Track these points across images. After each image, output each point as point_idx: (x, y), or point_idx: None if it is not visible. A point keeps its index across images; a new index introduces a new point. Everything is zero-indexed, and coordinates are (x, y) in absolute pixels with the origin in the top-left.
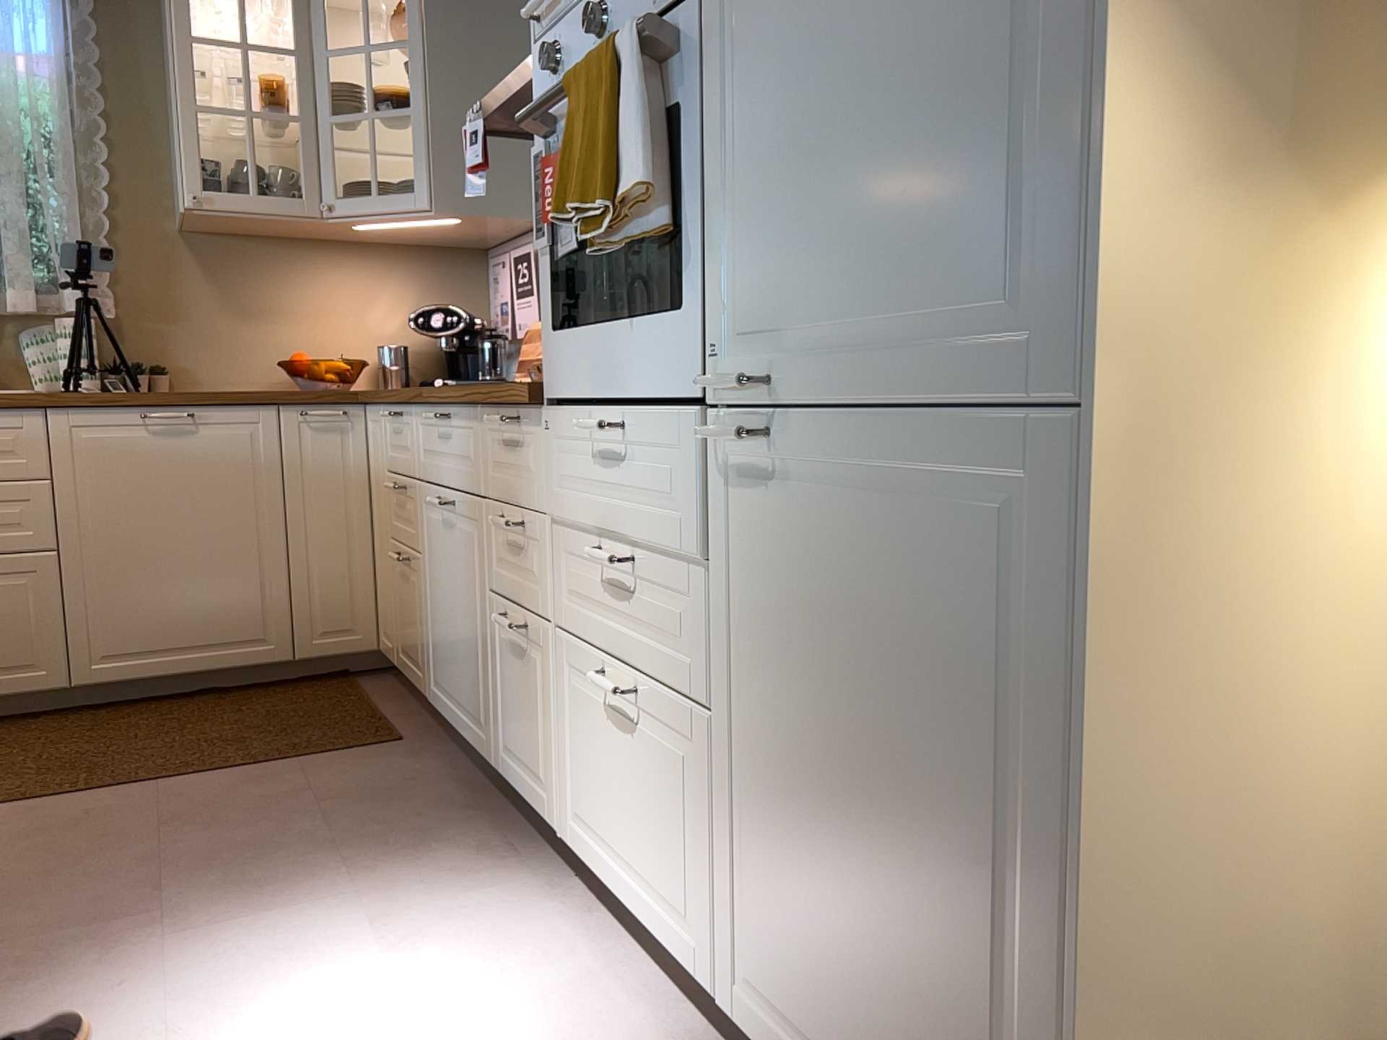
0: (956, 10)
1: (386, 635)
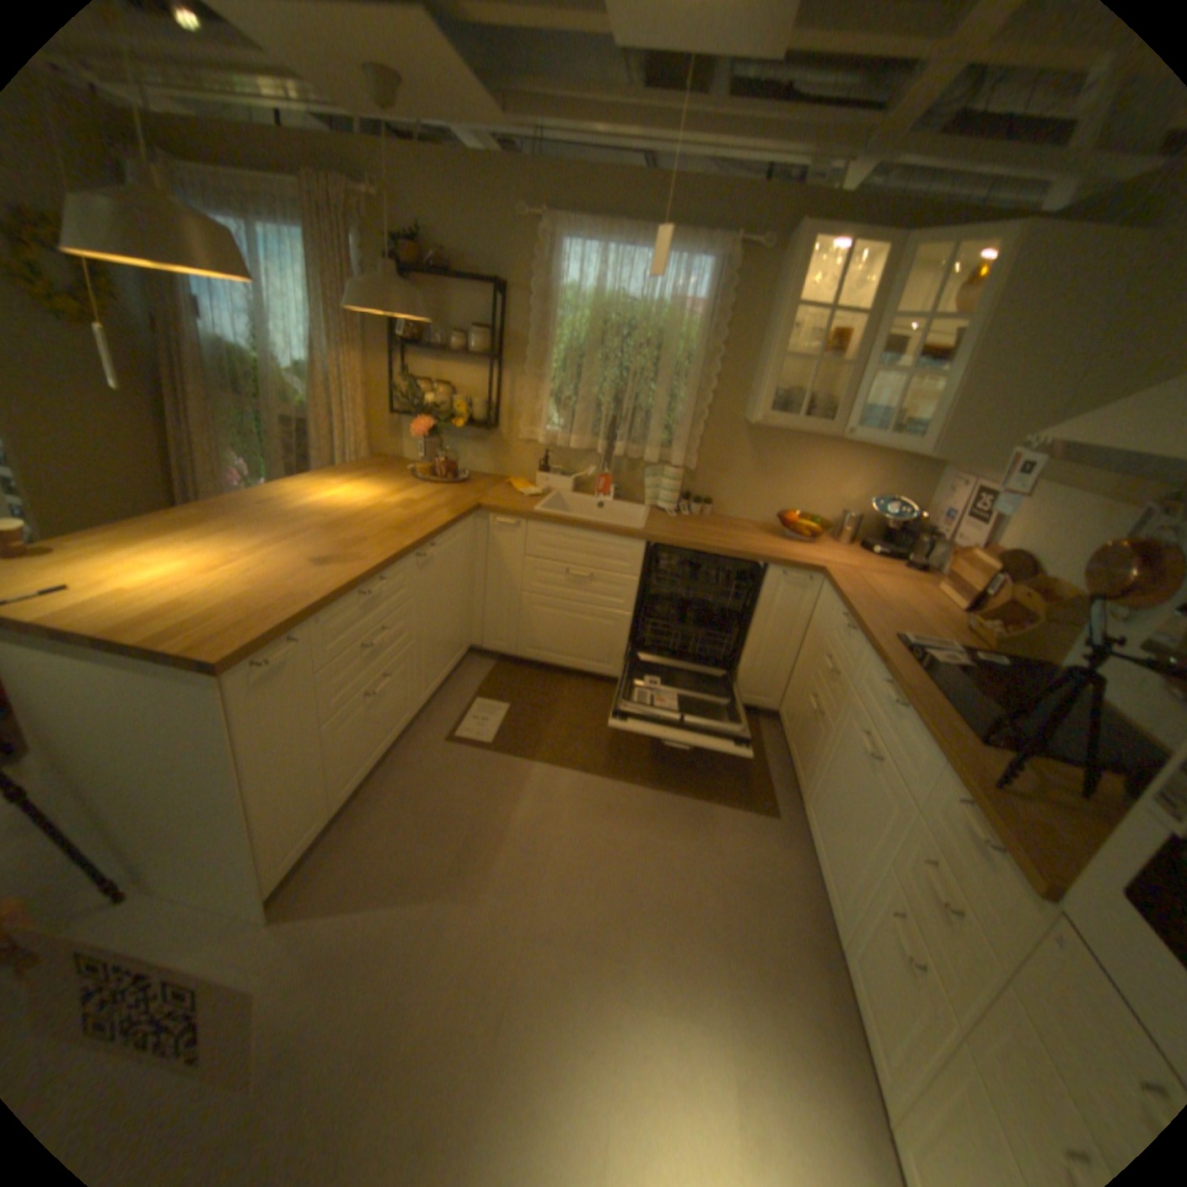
0: None
1: (786, 715)
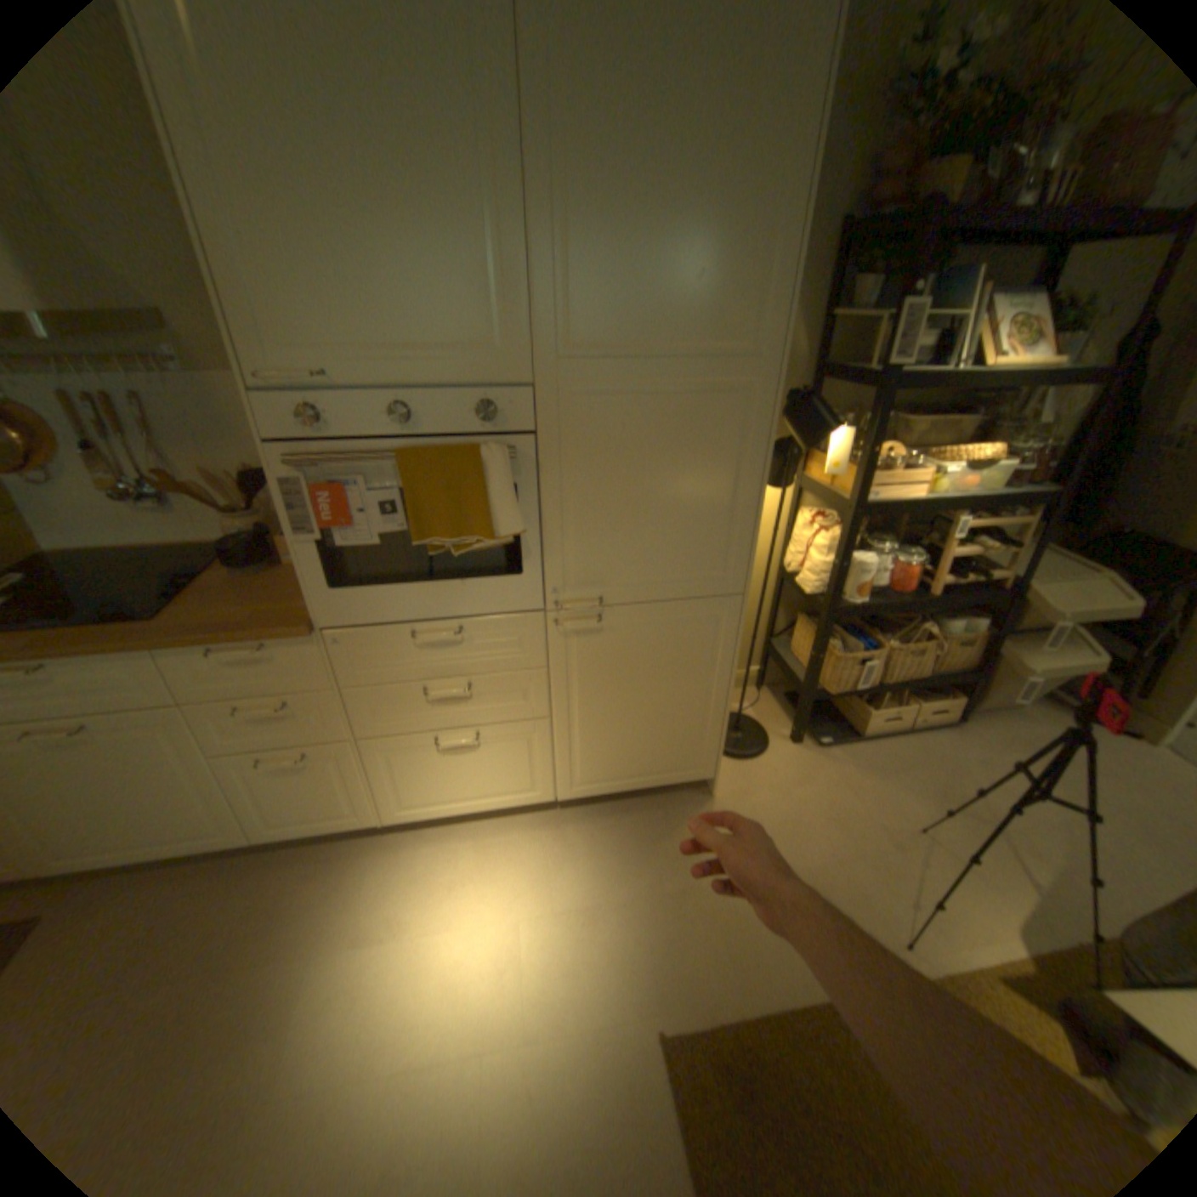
0: (699, 491)
1: None
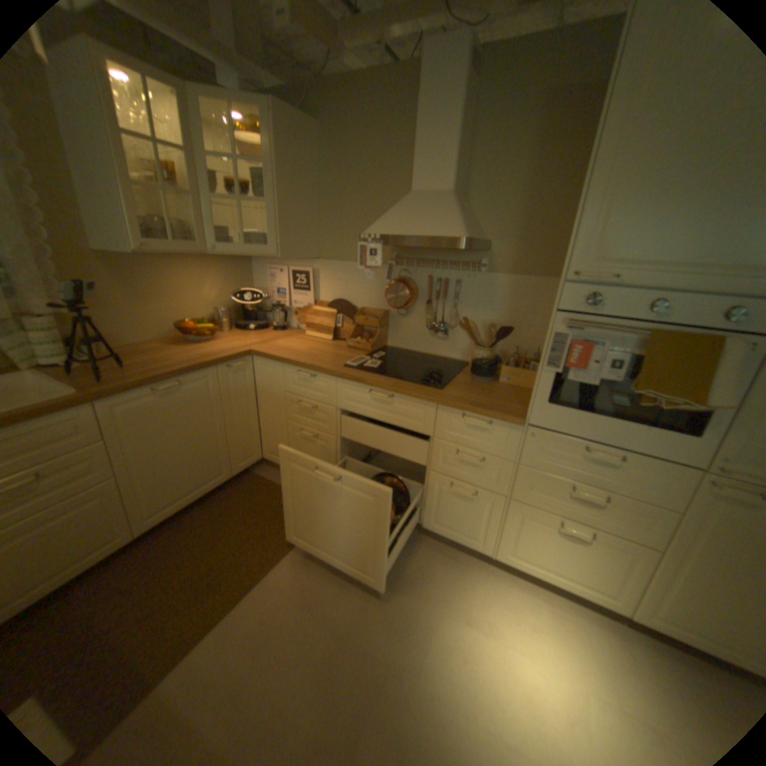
0: None
1: (275, 454)
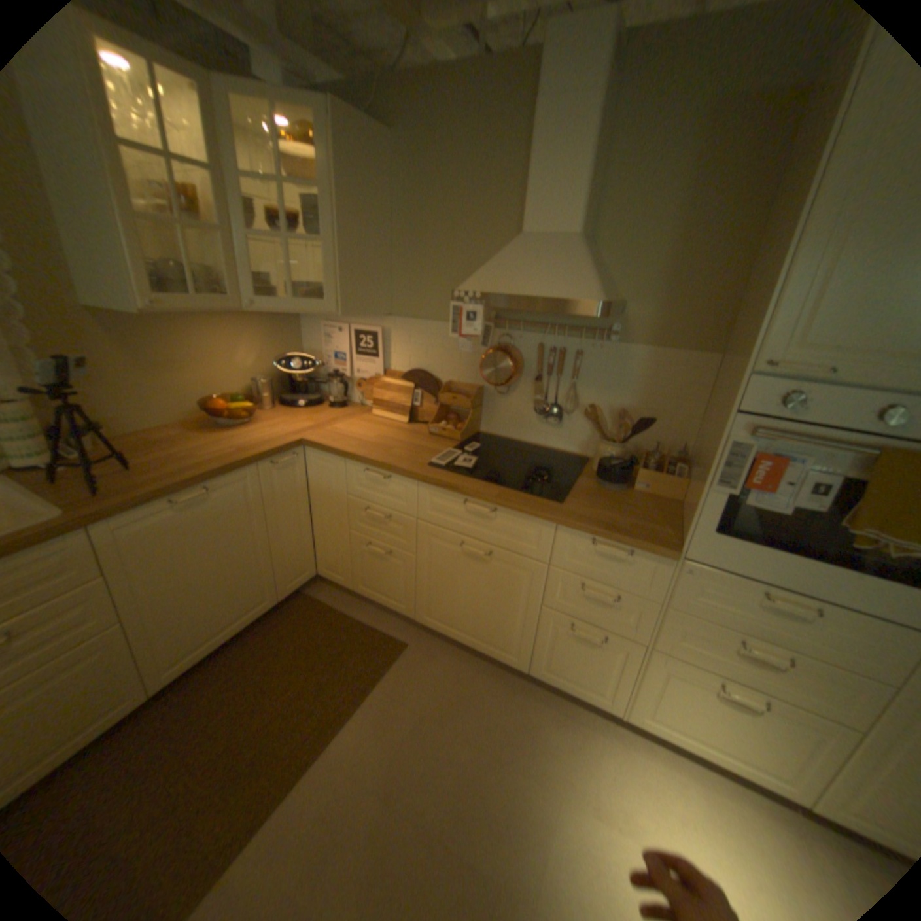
0: None
1: (333, 572)
